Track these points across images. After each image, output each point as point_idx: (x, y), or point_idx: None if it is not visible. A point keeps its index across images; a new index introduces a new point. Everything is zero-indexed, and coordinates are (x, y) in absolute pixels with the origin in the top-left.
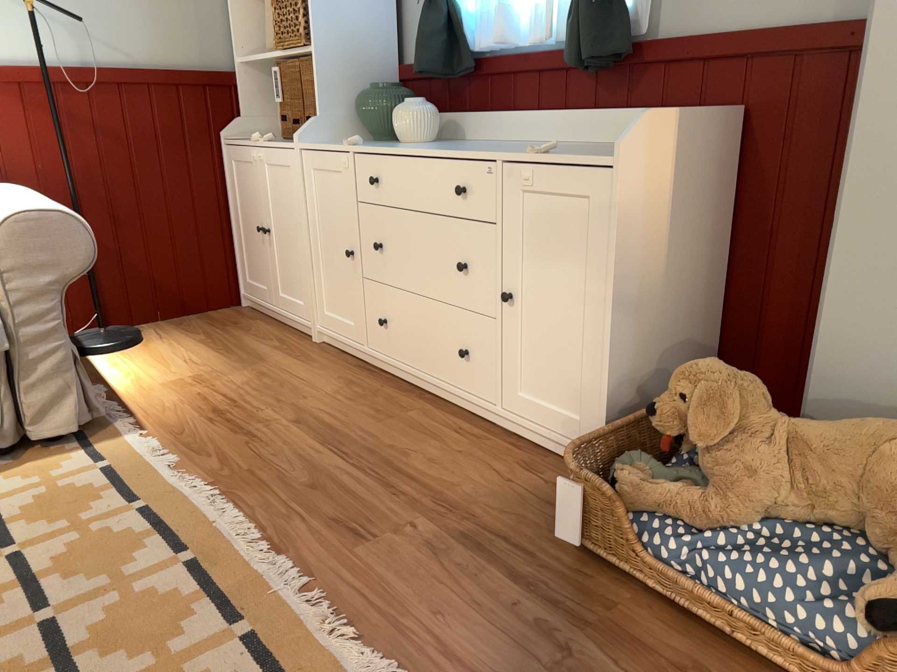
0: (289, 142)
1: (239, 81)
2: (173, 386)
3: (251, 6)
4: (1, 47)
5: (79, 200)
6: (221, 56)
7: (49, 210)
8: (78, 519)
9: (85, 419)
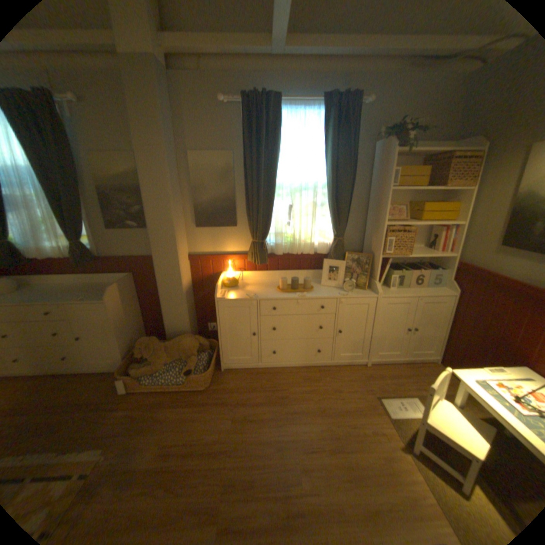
0: None
1: None
2: None
3: None
4: None
5: None
6: None
7: None
8: None
9: None
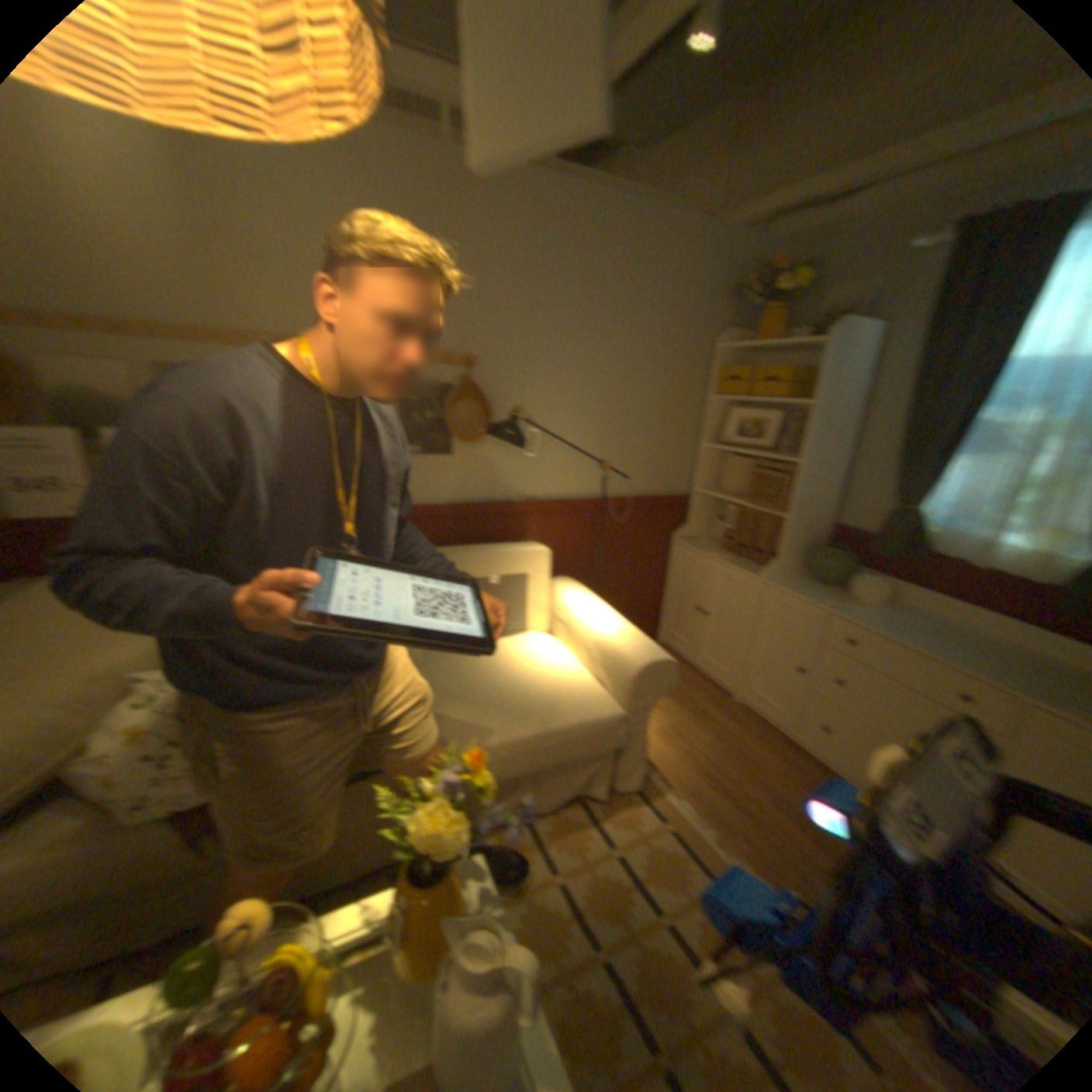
0: (736, 558)
1: (695, 501)
2: (665, 738)
3: (714, 453)
4: (573, 487)
5: (589, 577)
6: (686, 484)
7: (664, 659)
8: (692, 896)
9: (645, 782)
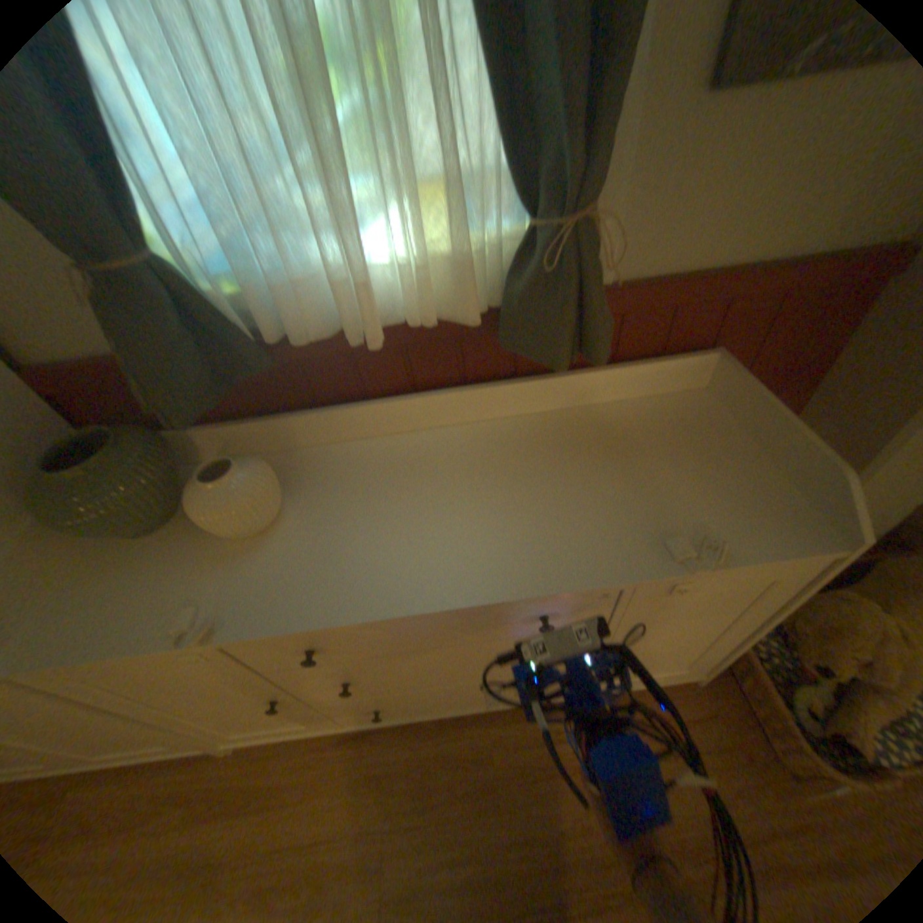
0: None
1: None
2: None
3: None
4: None
5: None
6: None
7: None
8: None
9: None
